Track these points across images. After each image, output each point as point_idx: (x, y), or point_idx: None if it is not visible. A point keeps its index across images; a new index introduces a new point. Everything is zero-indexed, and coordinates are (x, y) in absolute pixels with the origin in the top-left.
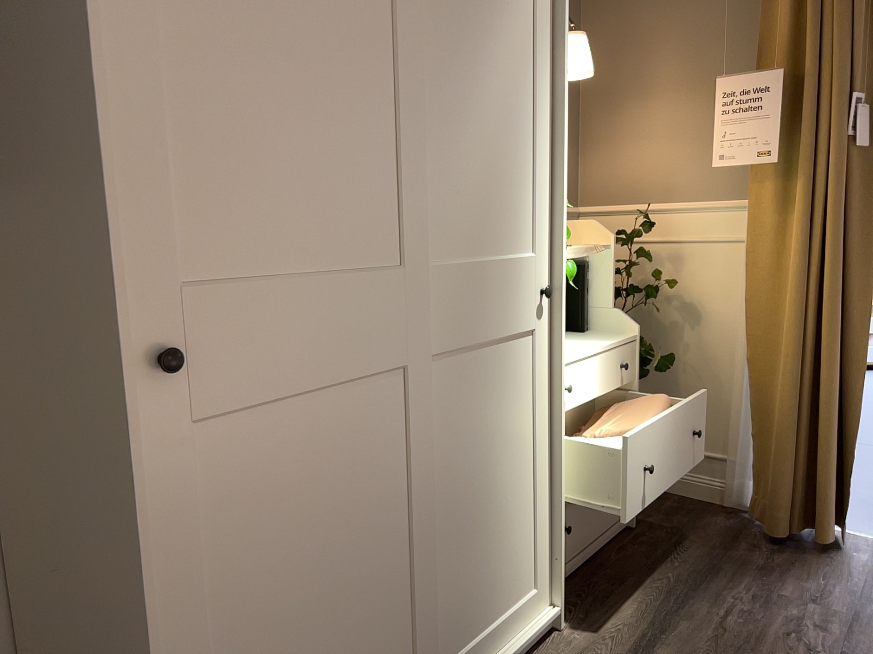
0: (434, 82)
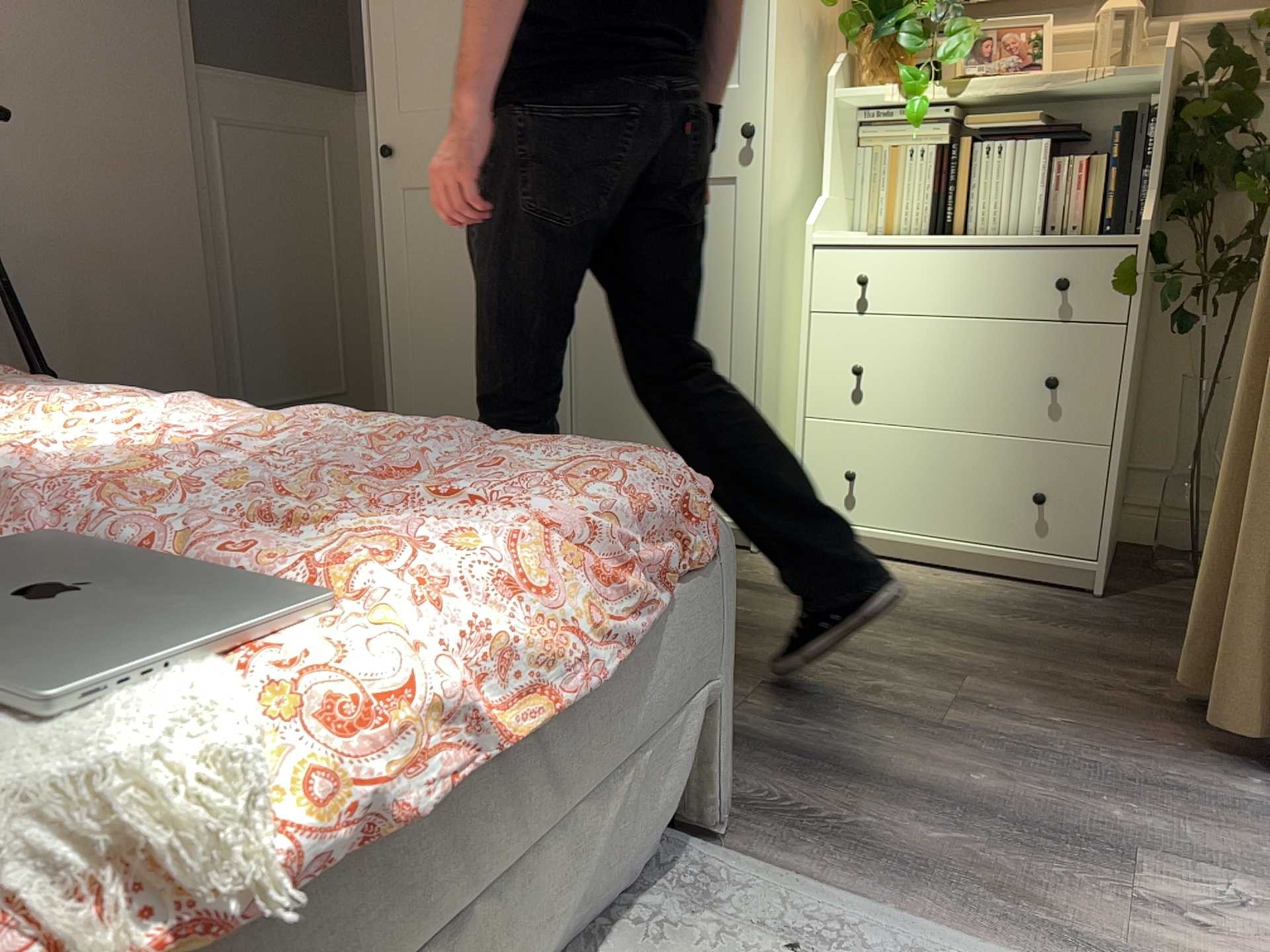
0: None
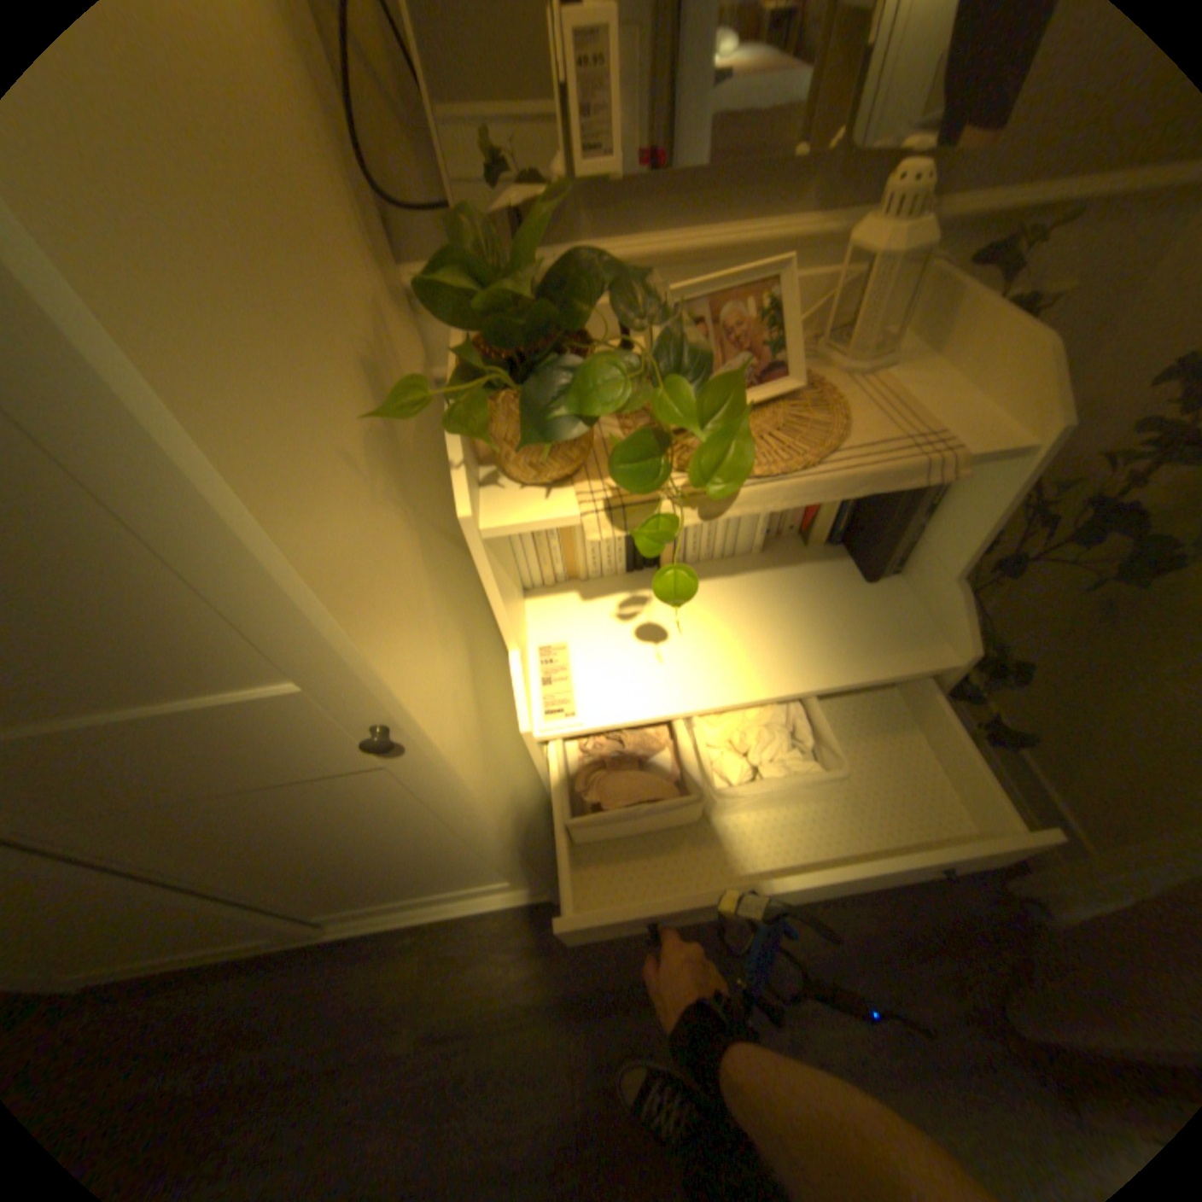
0: None
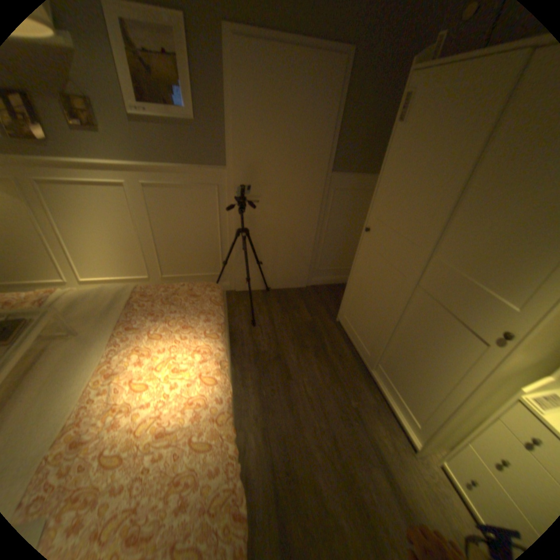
0: (481, 187)
